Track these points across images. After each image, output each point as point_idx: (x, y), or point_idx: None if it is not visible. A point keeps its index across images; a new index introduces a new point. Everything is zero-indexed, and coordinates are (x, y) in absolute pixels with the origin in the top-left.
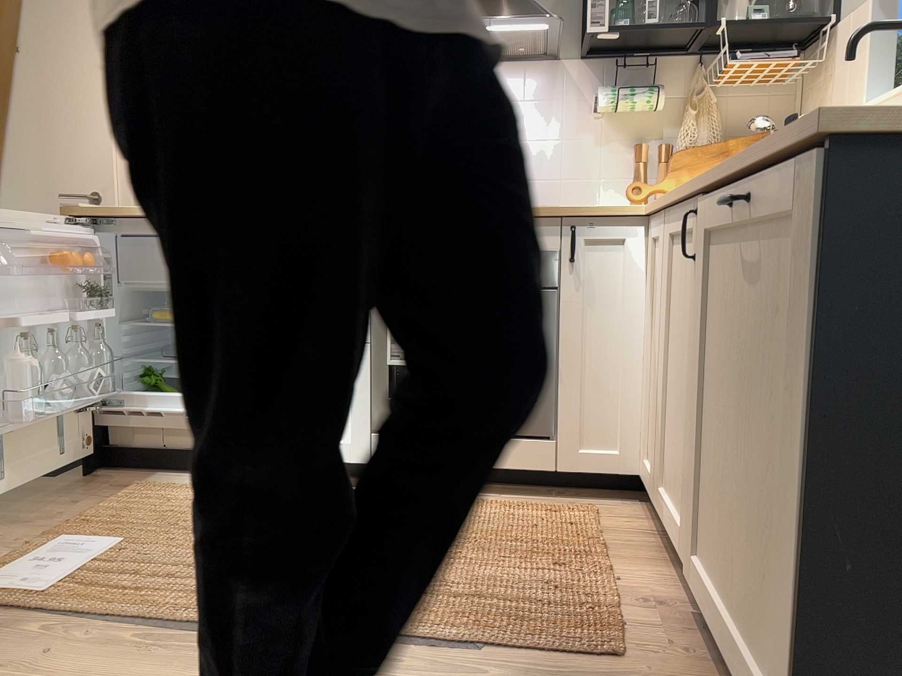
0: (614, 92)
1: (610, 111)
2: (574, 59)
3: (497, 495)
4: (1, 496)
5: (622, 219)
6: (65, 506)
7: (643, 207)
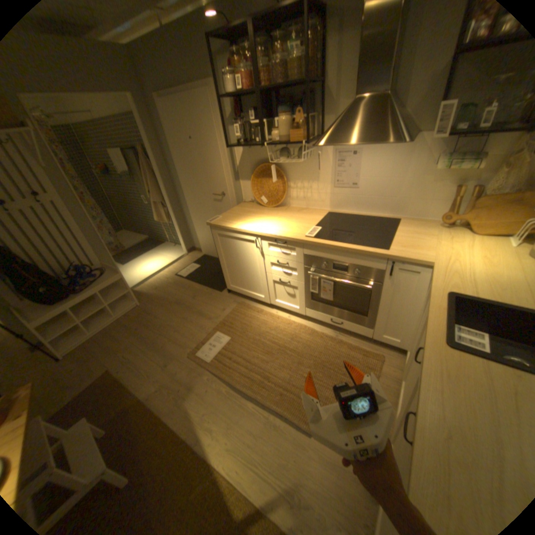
0: (450, 160)
1: (445, 169)
2: (431, 130)
3: (348, 335)
4: (208, 301)
5: (419, 264)
6: (221, 310)
7: (434, 259)
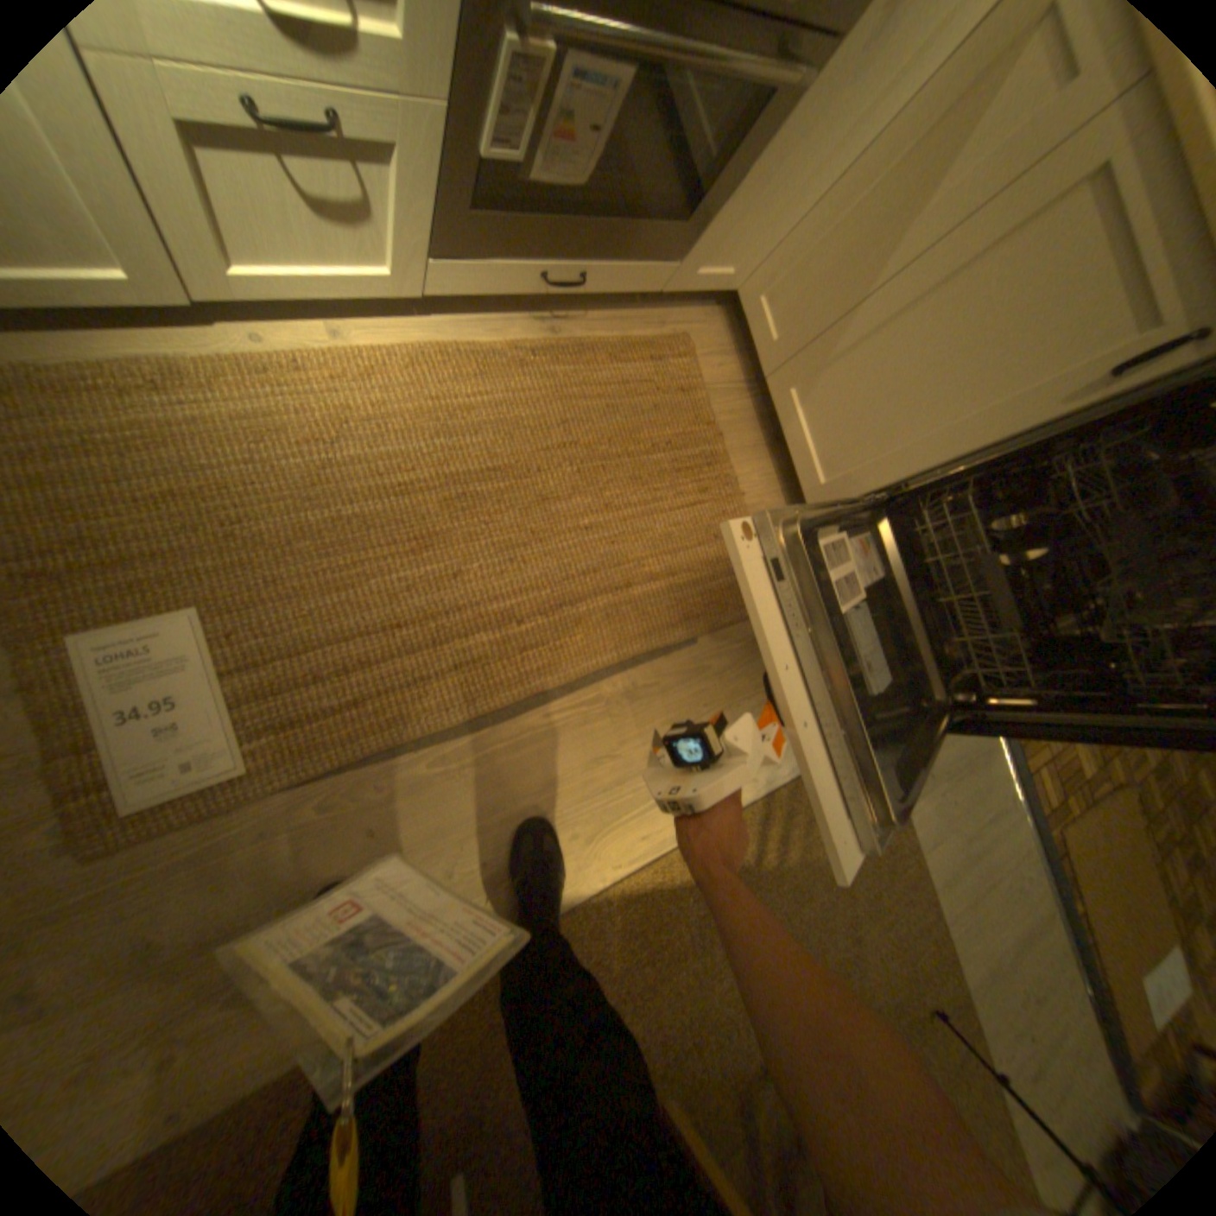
0: None
1: None
2: None
3: (578, 309)
4: None
5: None
6: None
7: None
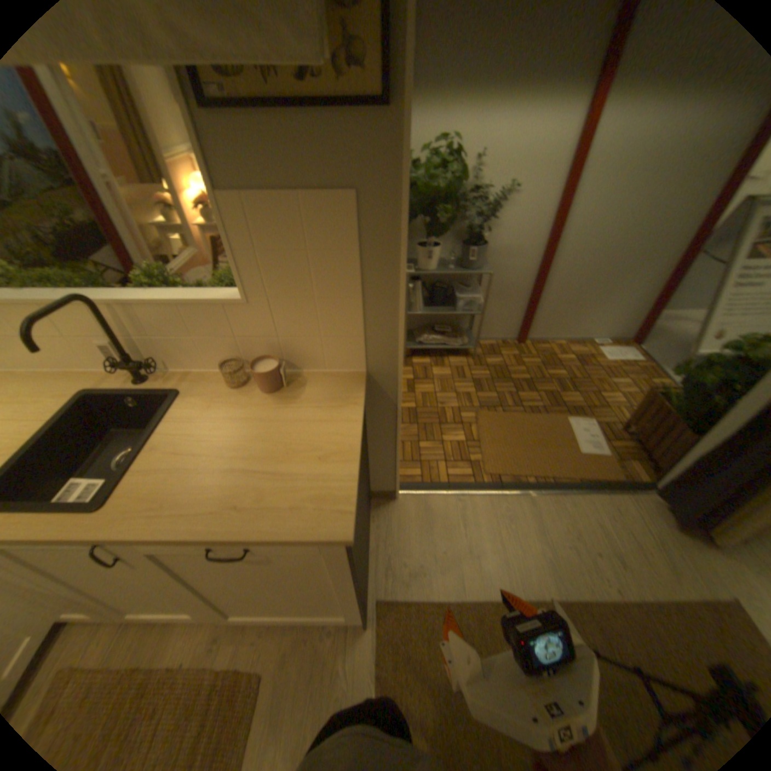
0: None
1: None
2: None
3: None
4: None
5: None
6: None
7: None
